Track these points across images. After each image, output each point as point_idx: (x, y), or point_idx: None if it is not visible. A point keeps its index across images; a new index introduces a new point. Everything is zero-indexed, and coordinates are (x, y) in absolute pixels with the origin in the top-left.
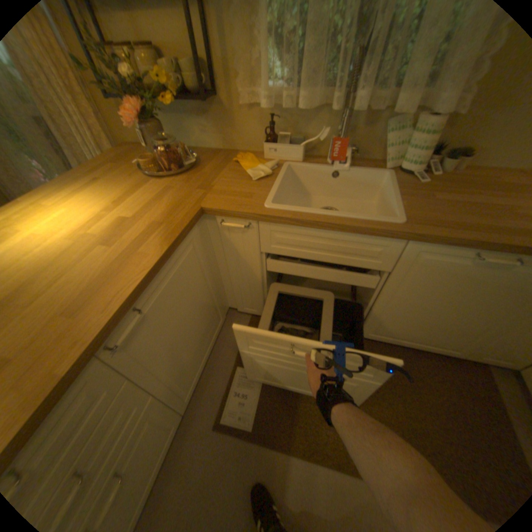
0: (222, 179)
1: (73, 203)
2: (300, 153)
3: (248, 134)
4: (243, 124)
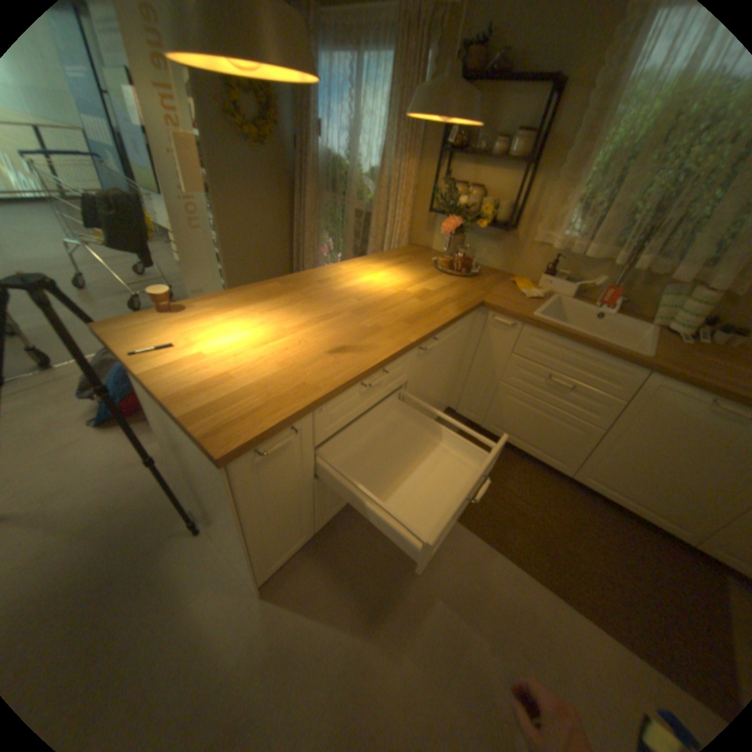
0: (500, 290)
1: (390, 272)
2: (572, 291)
3: (529, 265)
4: (528, 256)
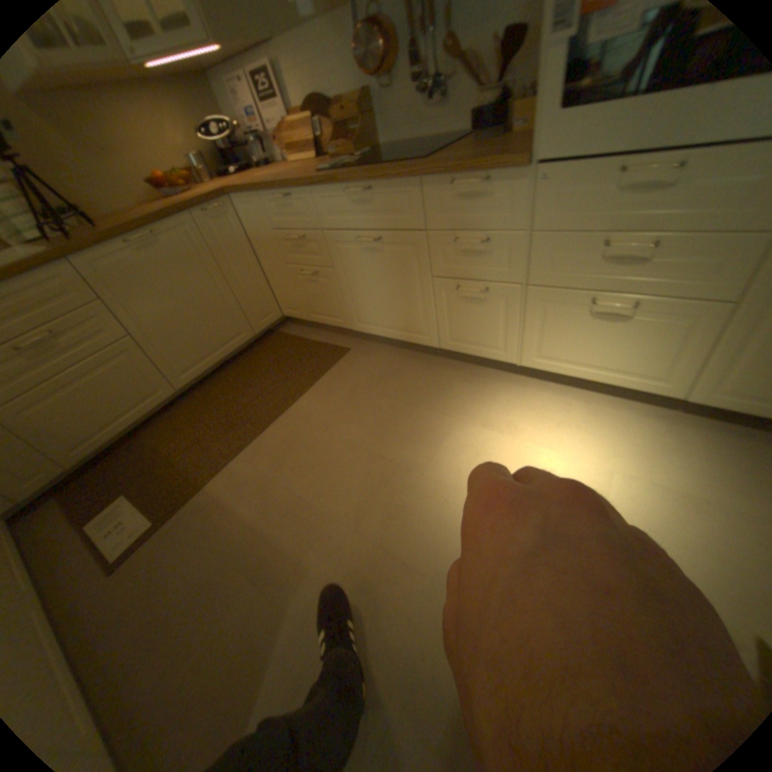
0: None
1: None
2: None
3: None
4: None
